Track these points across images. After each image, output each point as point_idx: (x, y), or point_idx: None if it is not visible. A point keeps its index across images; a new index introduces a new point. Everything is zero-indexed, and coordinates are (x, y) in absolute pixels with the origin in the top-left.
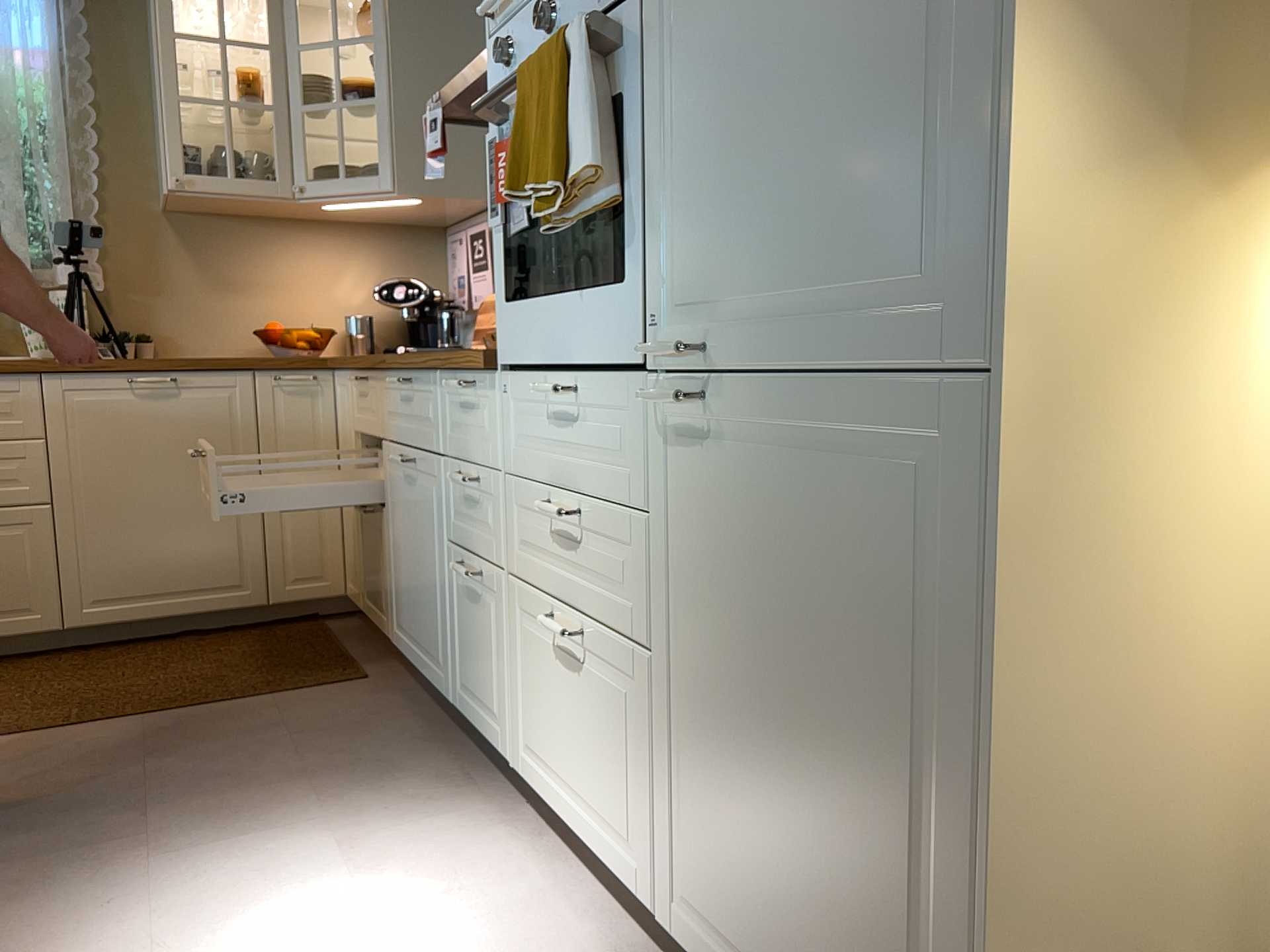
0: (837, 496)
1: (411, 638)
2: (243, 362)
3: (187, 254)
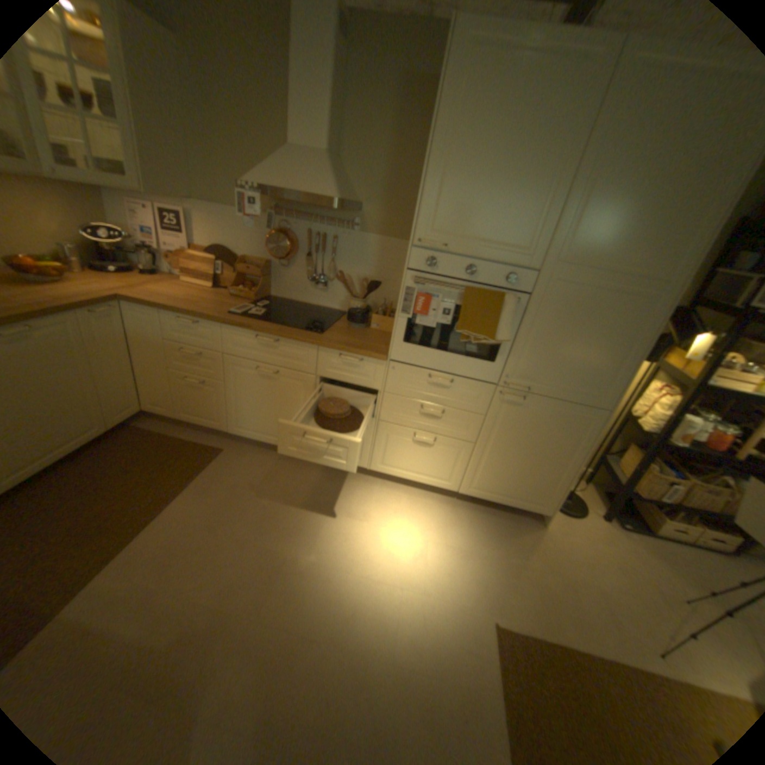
0: (559, 421)
1: (259, 432)
2: (70, 308)
3: None
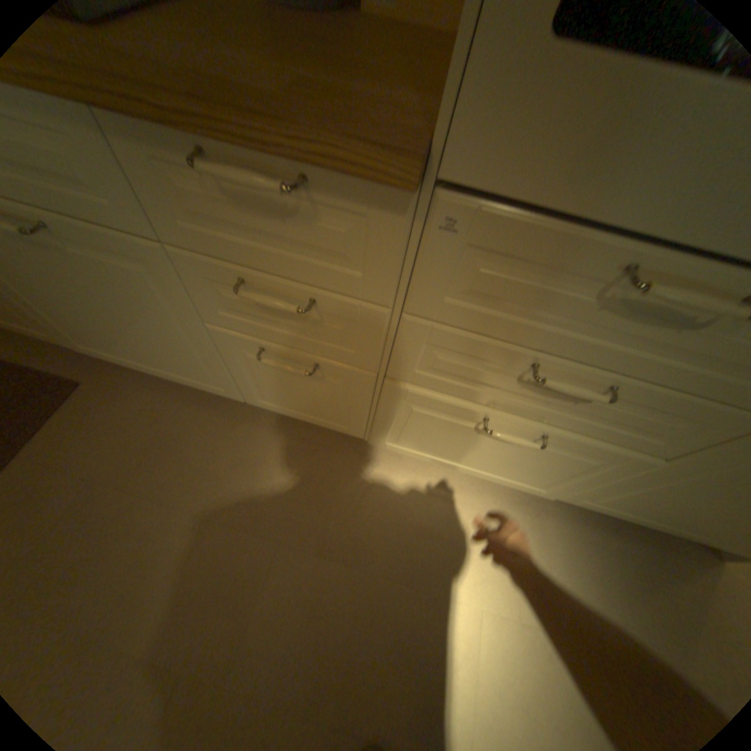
0: None
1: (129, 357)
2: None
3: None
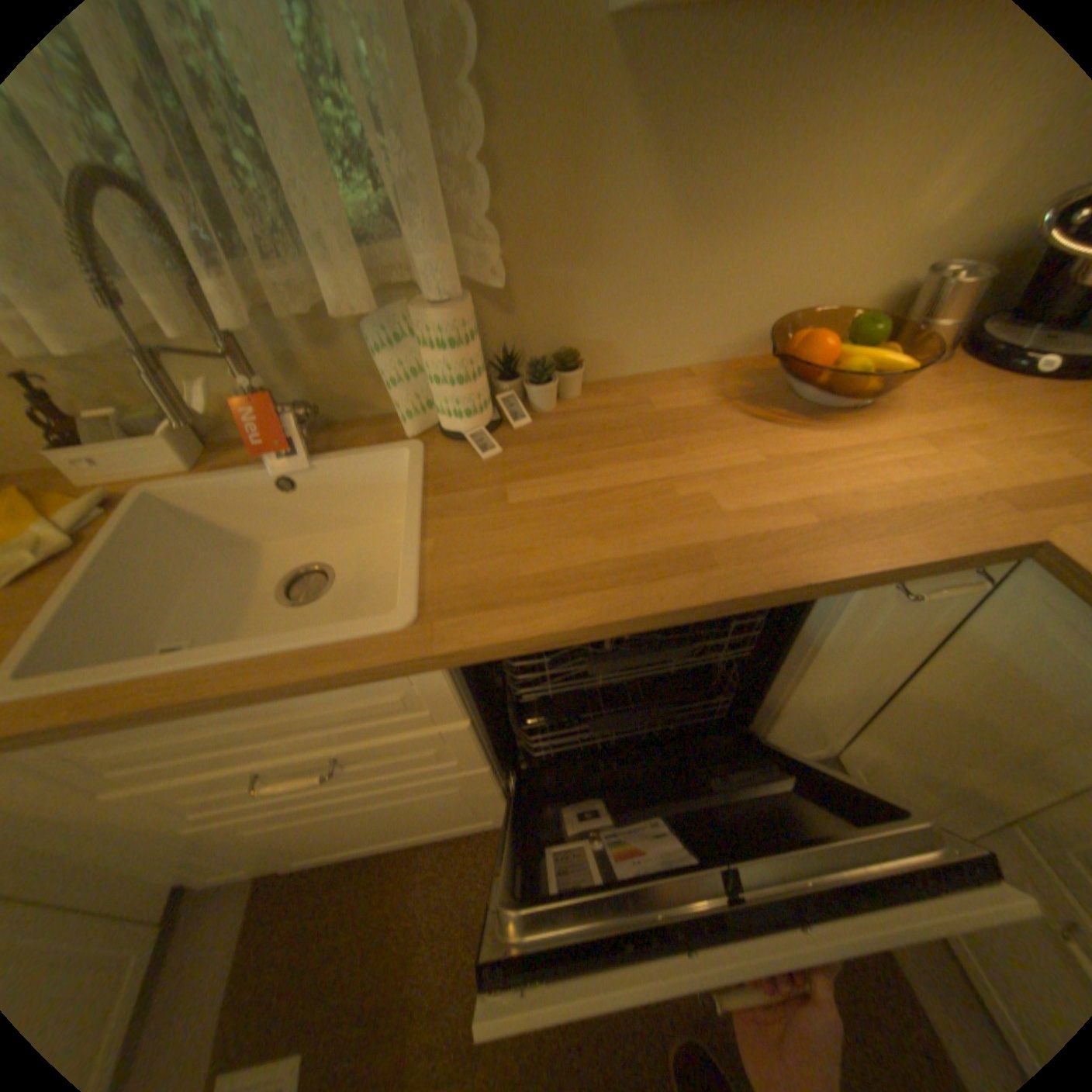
0: None
1: None
2: (863, 582)
3: (655, 146)
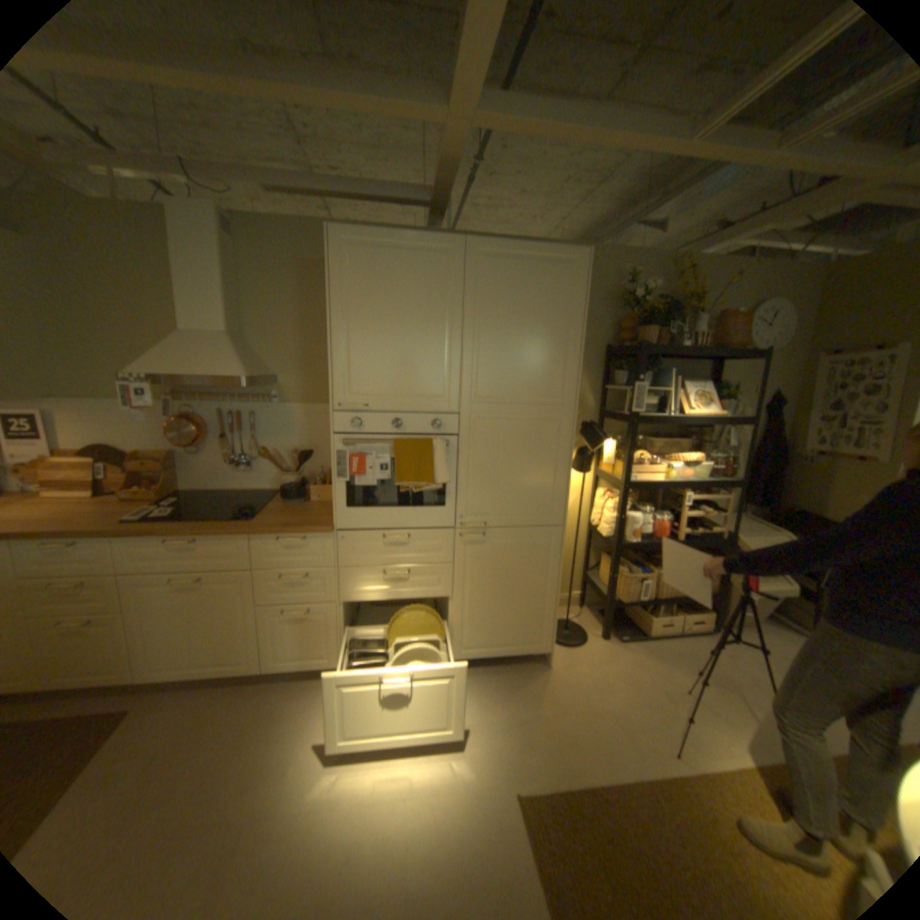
0: (522, 548)
1: (184, 668)
2: None
3: None
